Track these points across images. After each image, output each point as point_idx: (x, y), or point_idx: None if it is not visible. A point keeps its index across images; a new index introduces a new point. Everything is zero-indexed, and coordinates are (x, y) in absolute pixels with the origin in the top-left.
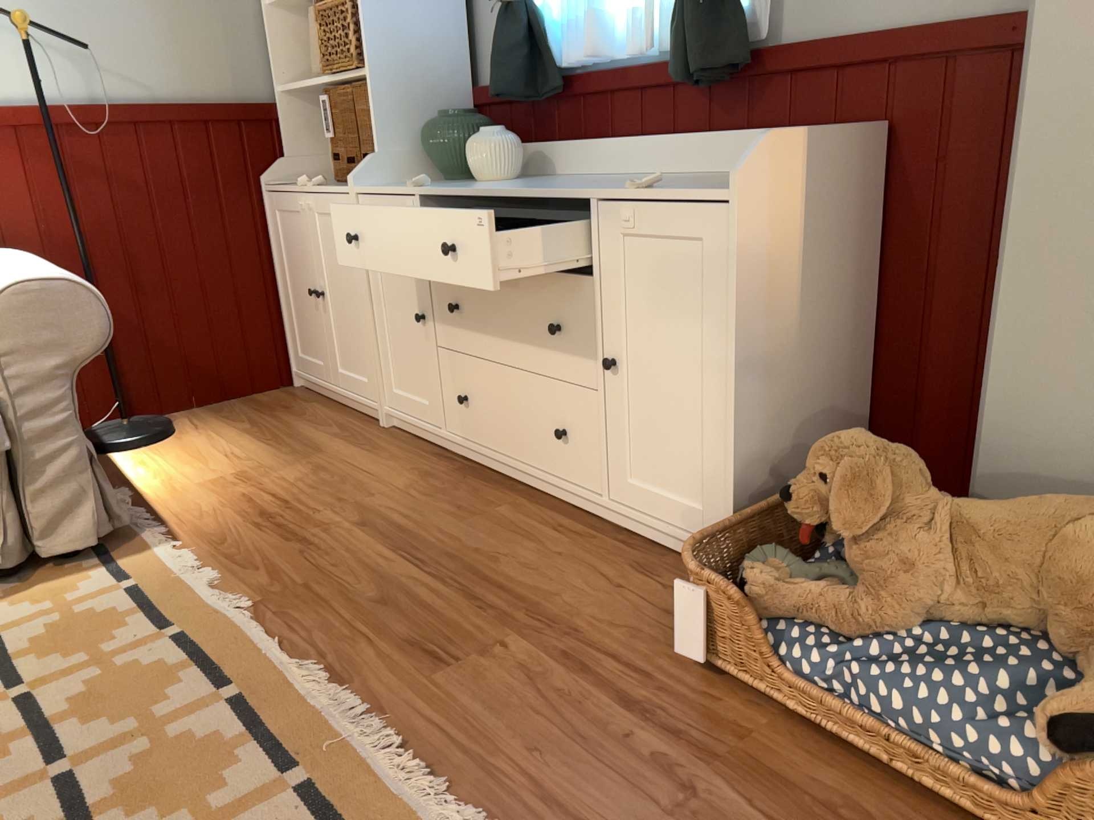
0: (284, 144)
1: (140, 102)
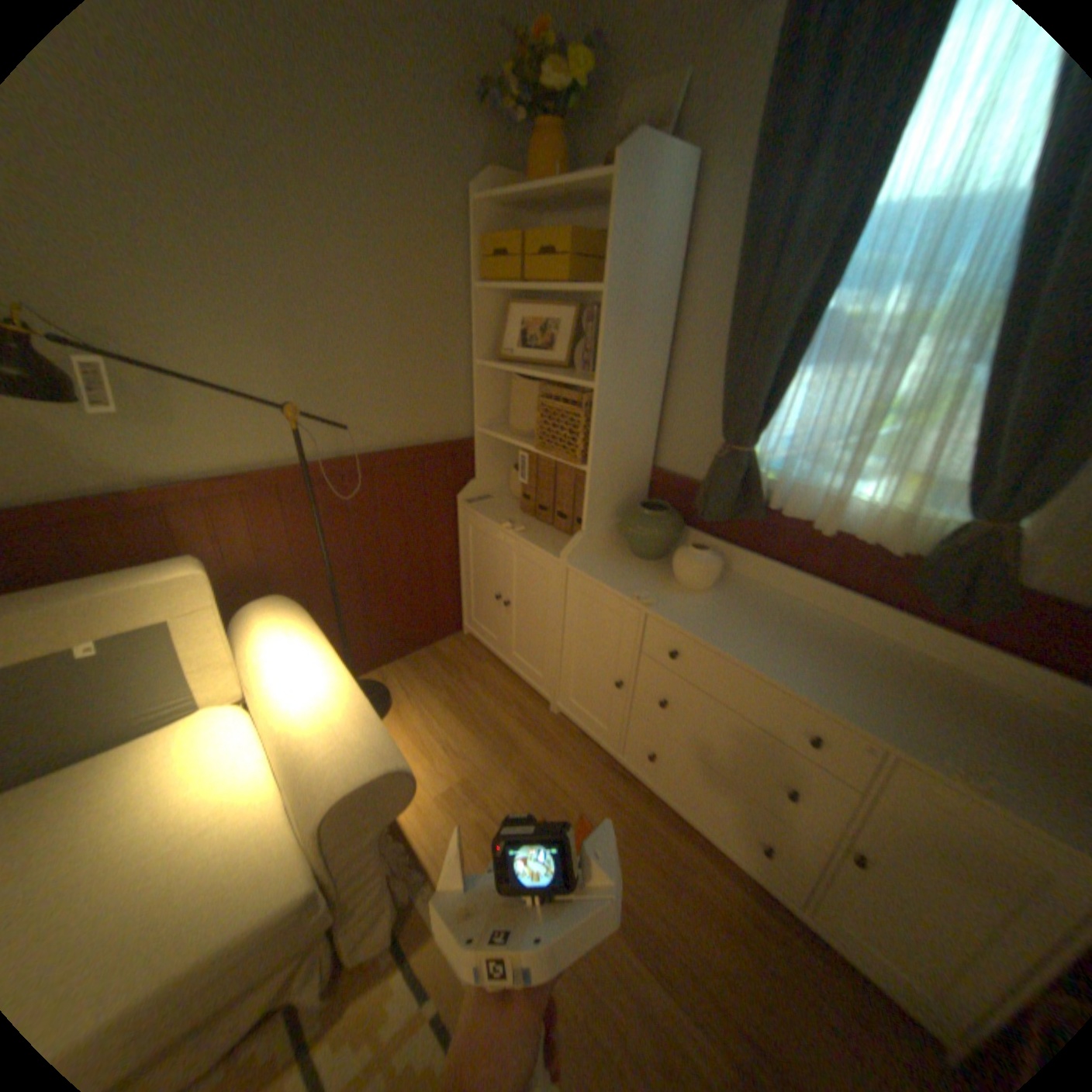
0: (476, 465)
1: (374, 444)
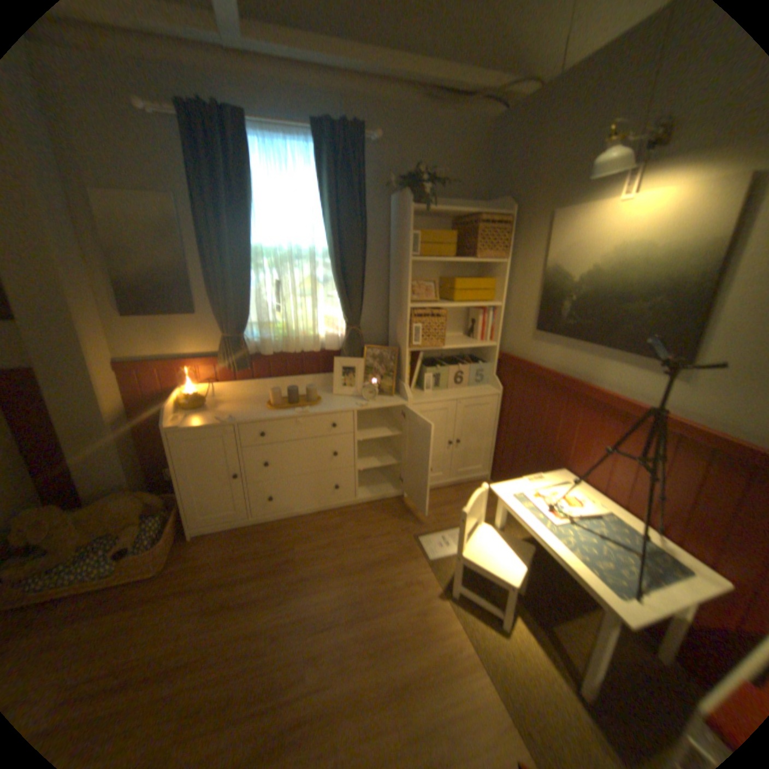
0: None
1: None
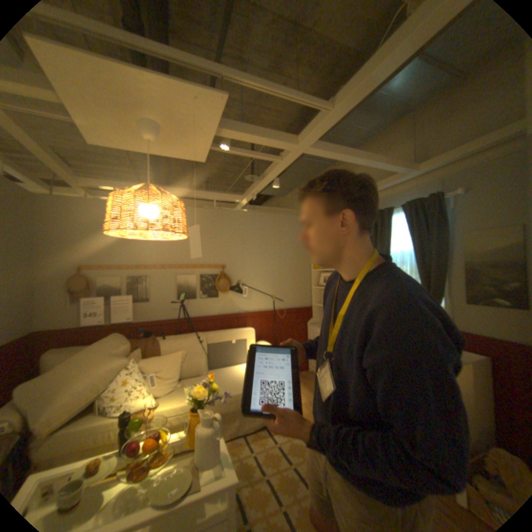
0: (313, 314)
1: (287, 307)
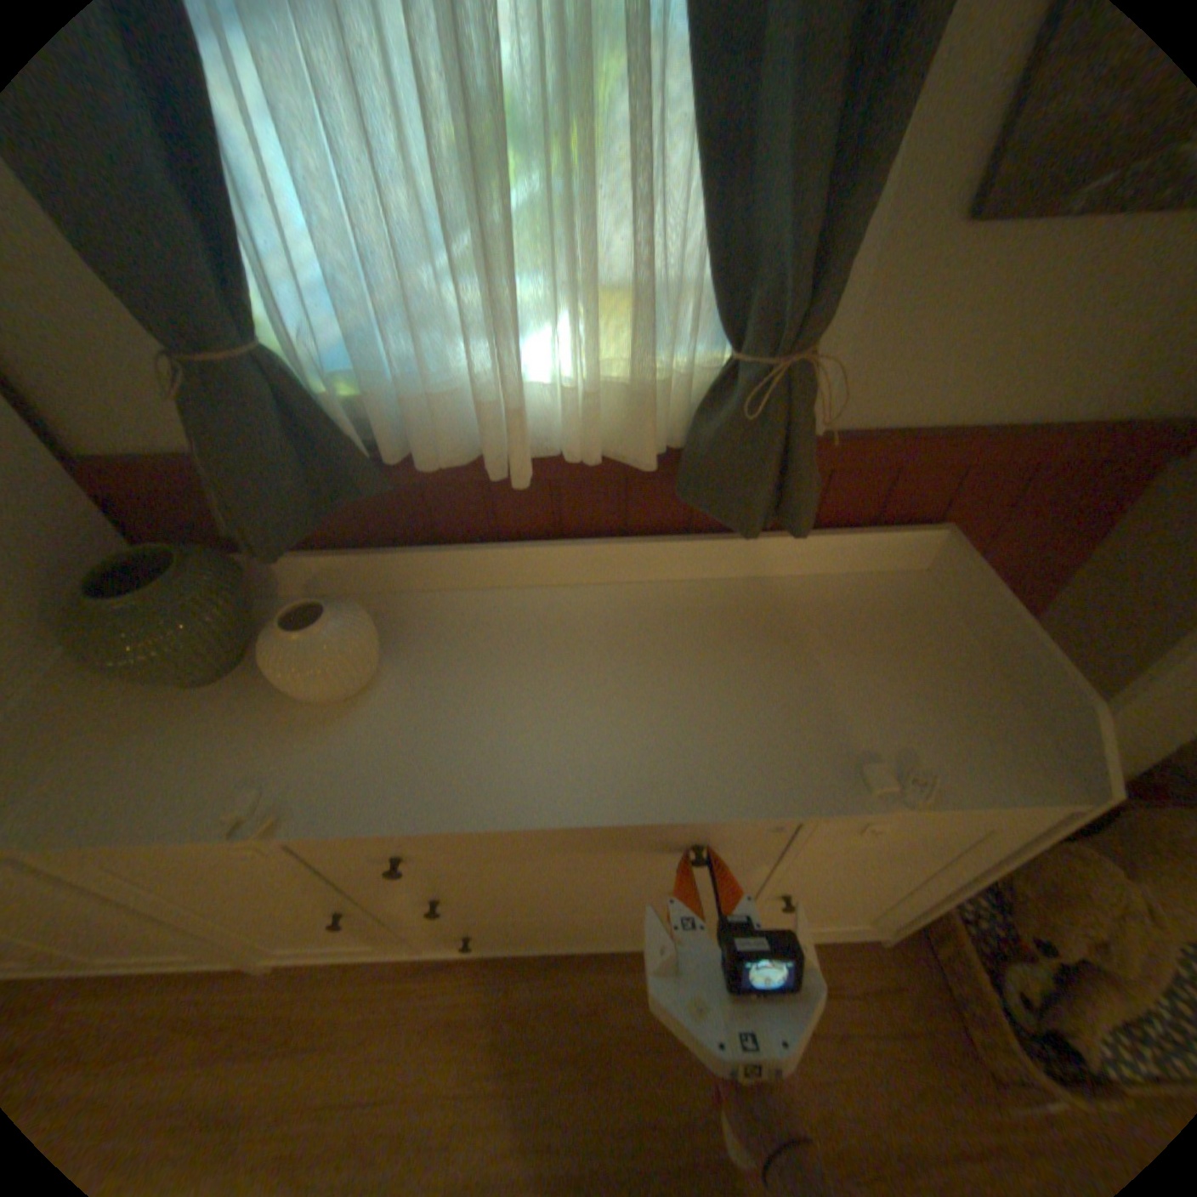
0: None
1: None
